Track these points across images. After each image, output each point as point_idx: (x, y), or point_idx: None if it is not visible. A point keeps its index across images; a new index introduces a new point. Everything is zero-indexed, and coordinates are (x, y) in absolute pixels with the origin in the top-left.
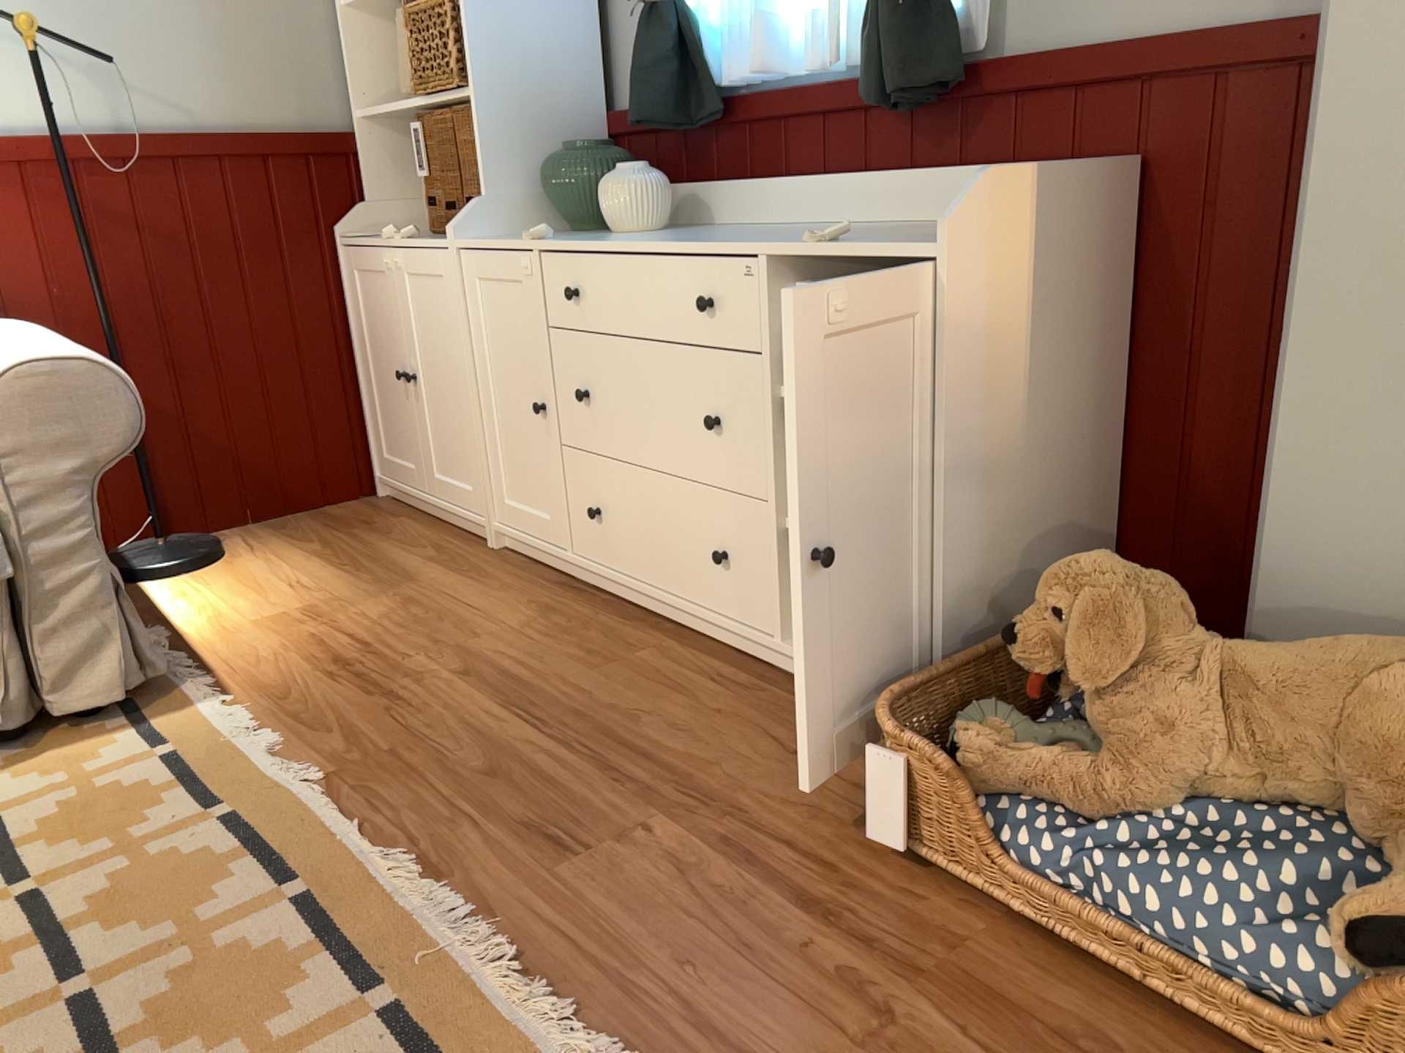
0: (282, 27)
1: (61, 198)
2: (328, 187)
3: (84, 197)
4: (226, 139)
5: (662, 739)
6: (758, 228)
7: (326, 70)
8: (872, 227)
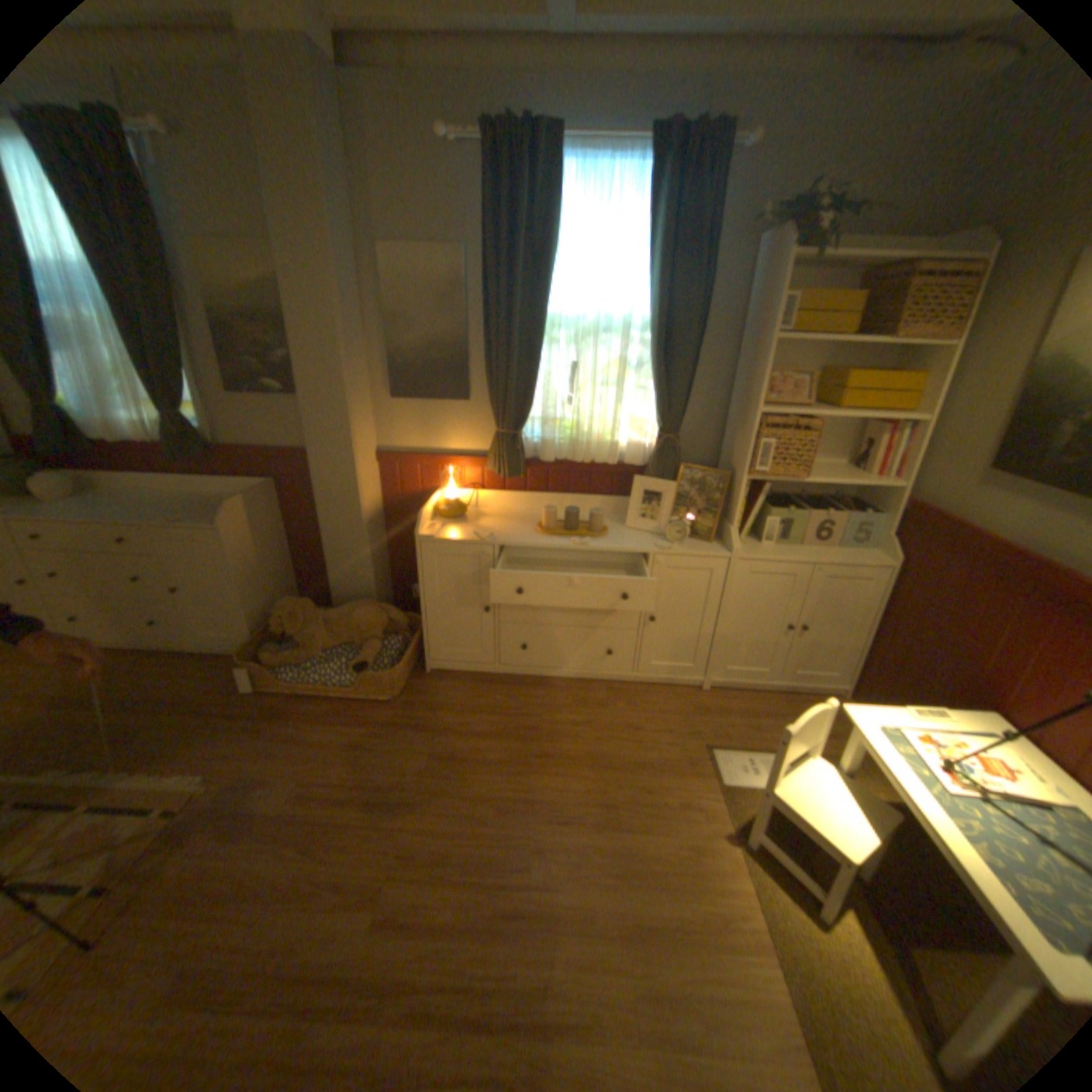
0: None
1: None
2: None
3: None
4: None
5: (149, 695)
6: (125, 495)
7: None
8: (182, 497)
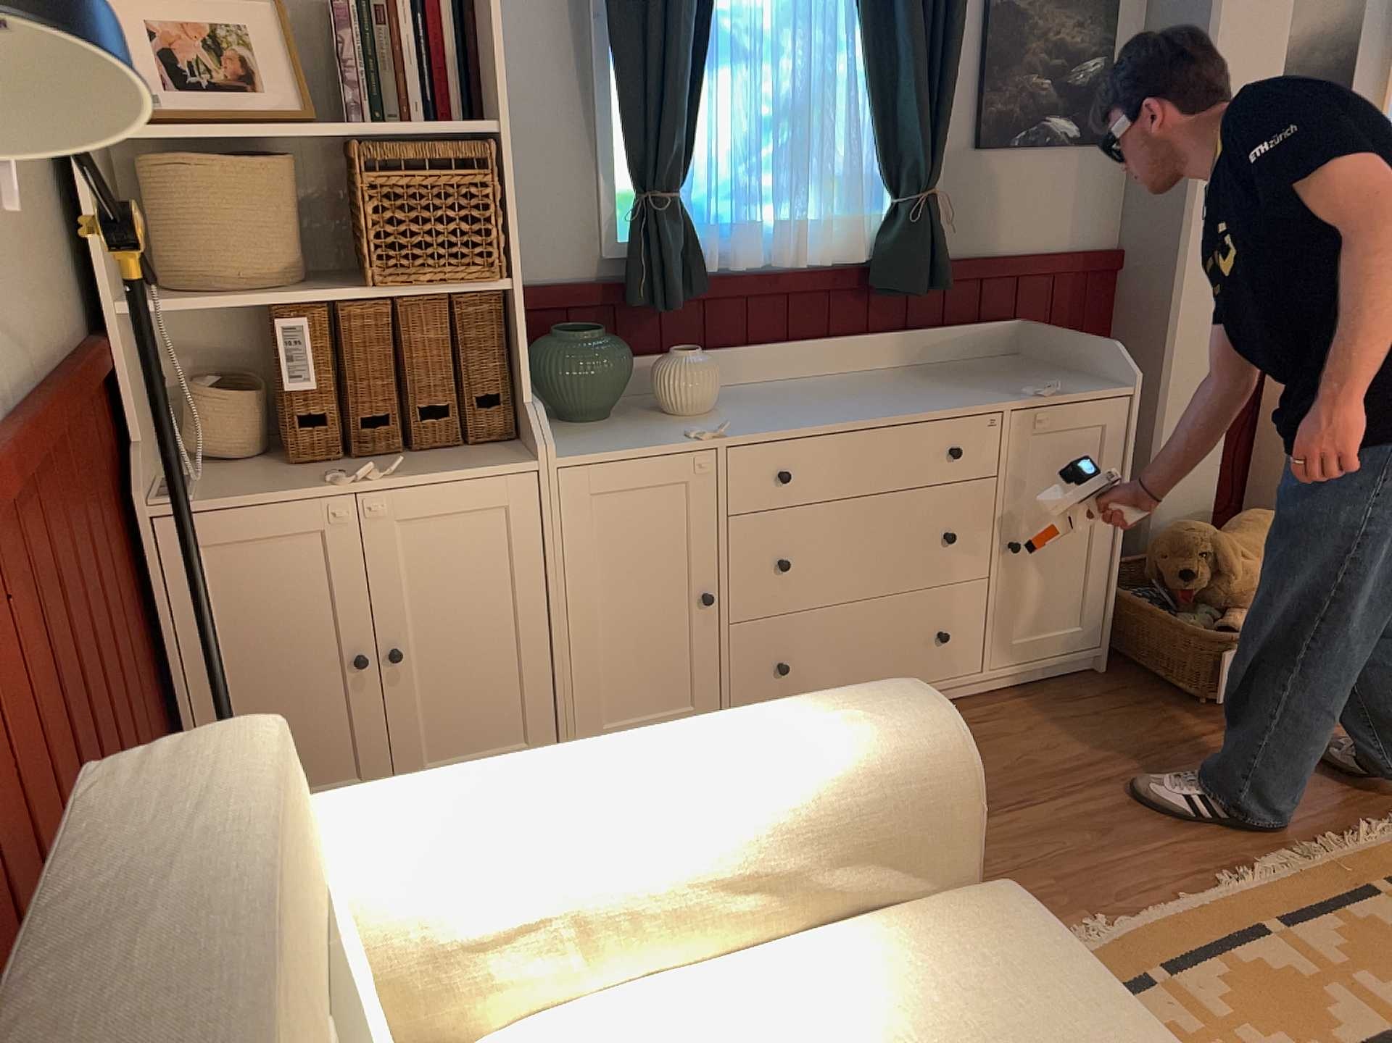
0: (27, 167)
1: (2, 562)
2: (101, 426)
3: (12, 547)
4: (64, 377)
5: (1063, 757)
6: (772, 389)
7: (56, 234)
8: (880, 376)
